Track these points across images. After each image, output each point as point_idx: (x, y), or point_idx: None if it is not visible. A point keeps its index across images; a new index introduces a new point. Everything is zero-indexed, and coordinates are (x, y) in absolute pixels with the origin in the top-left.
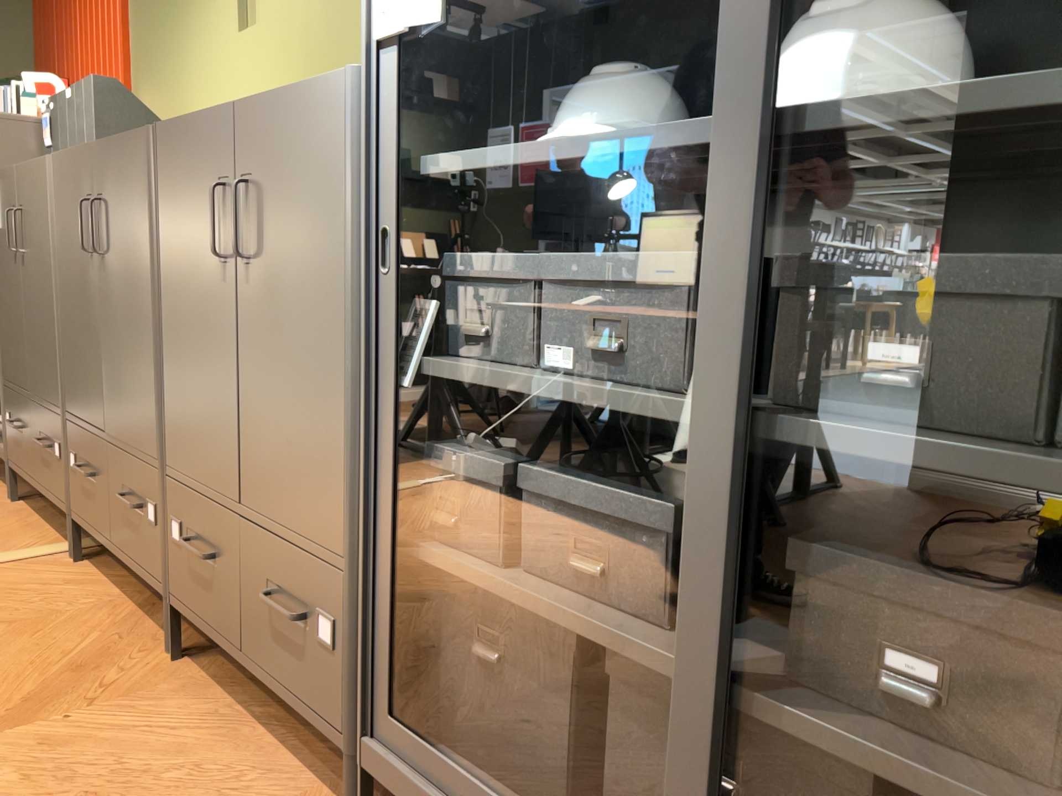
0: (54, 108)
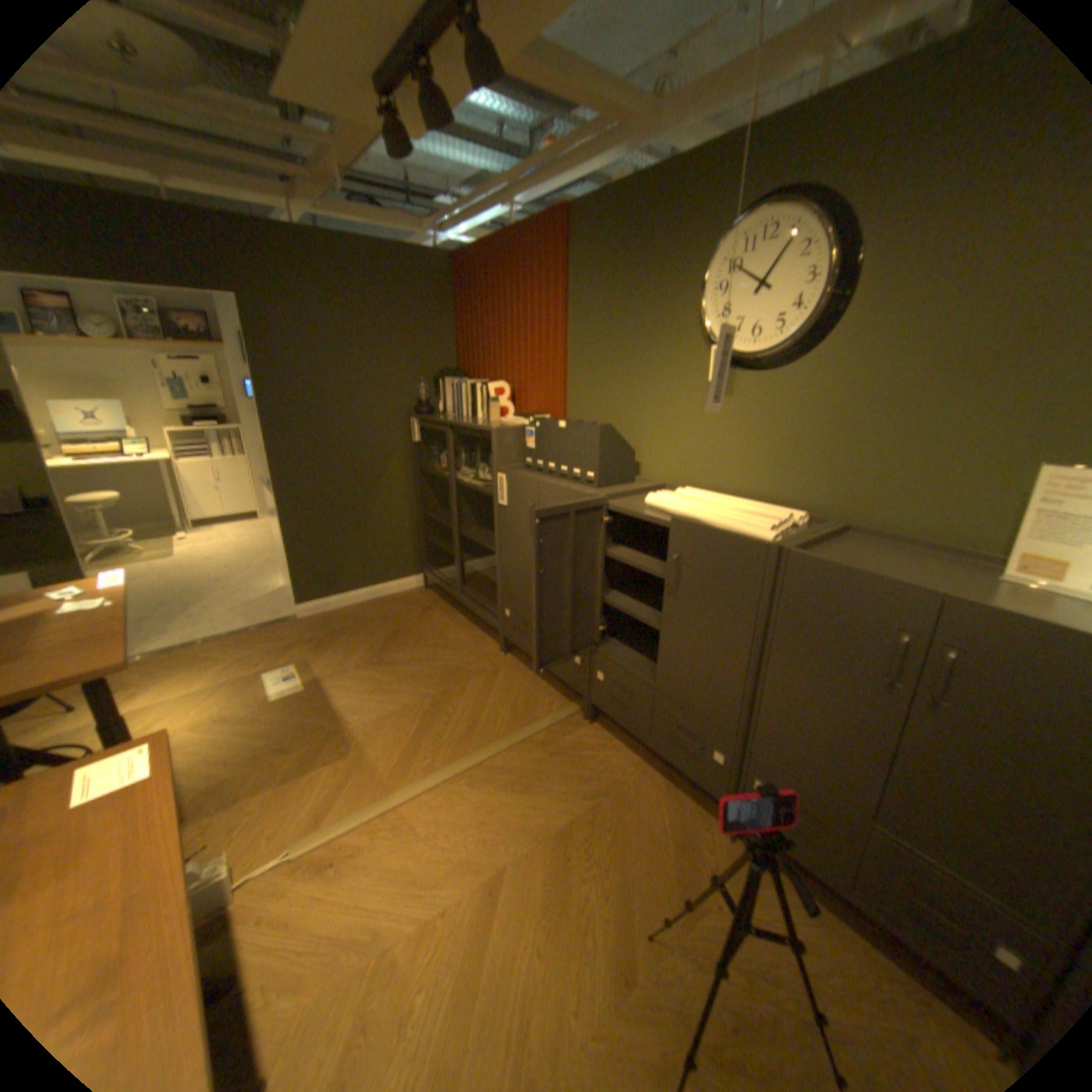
0: (540, 426)
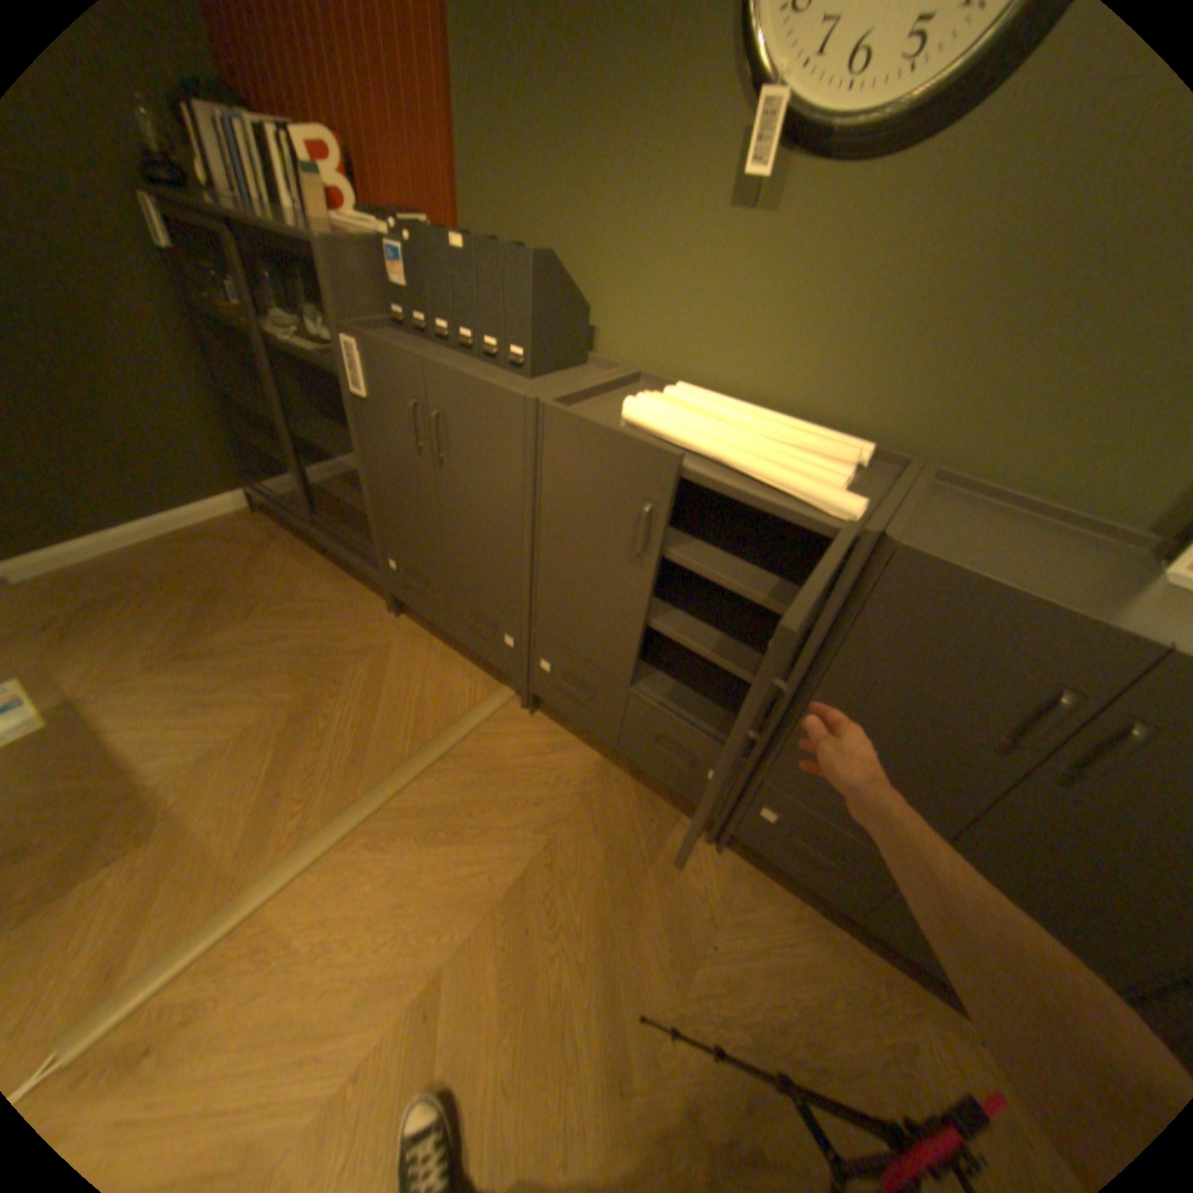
0: (411, 237)
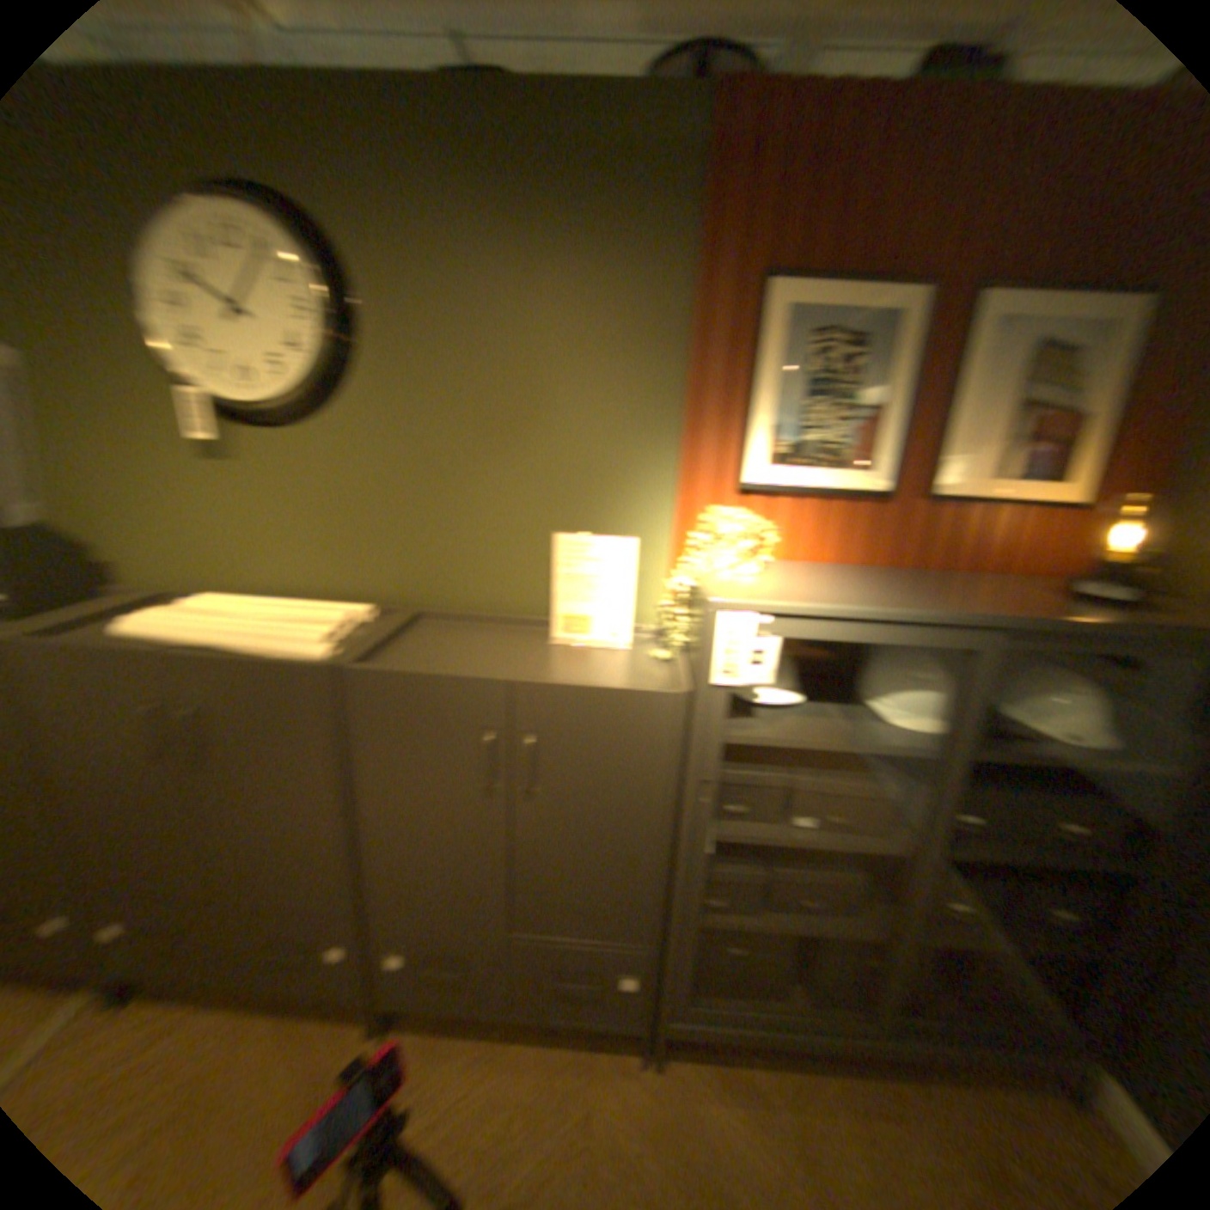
0: None
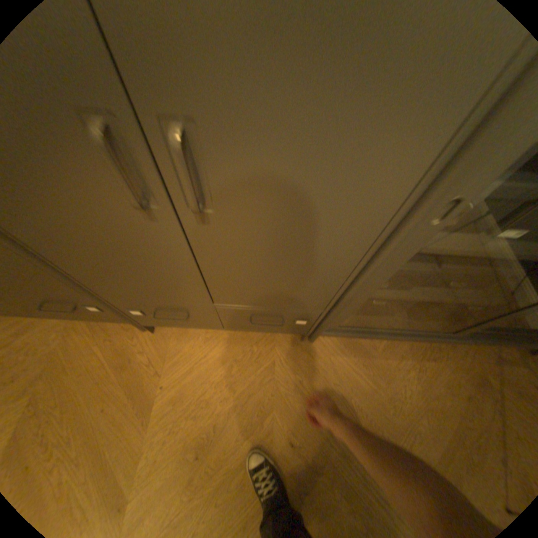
0: None
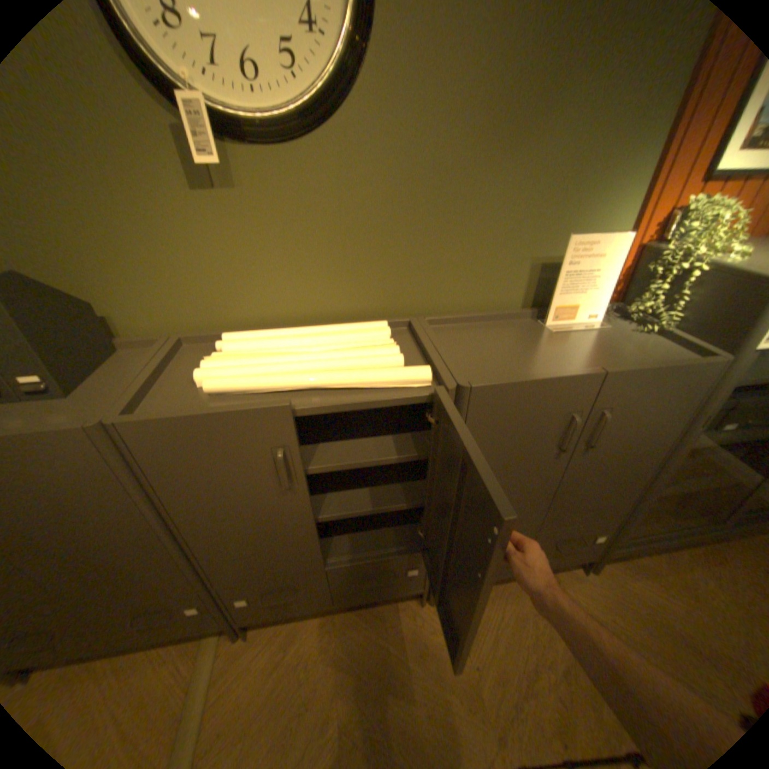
0: None
